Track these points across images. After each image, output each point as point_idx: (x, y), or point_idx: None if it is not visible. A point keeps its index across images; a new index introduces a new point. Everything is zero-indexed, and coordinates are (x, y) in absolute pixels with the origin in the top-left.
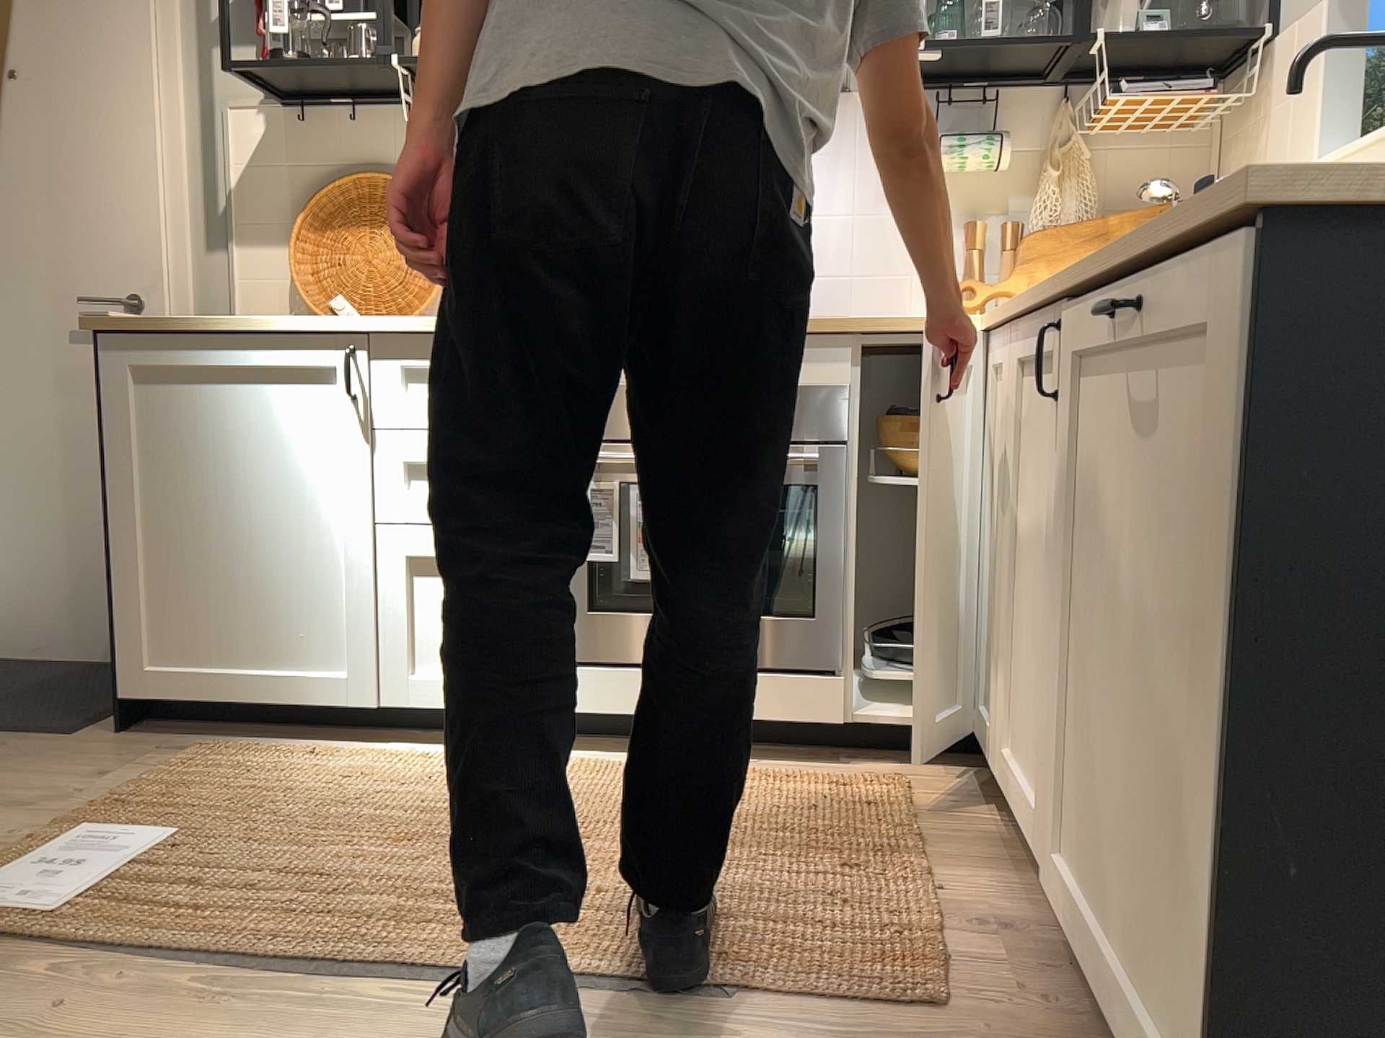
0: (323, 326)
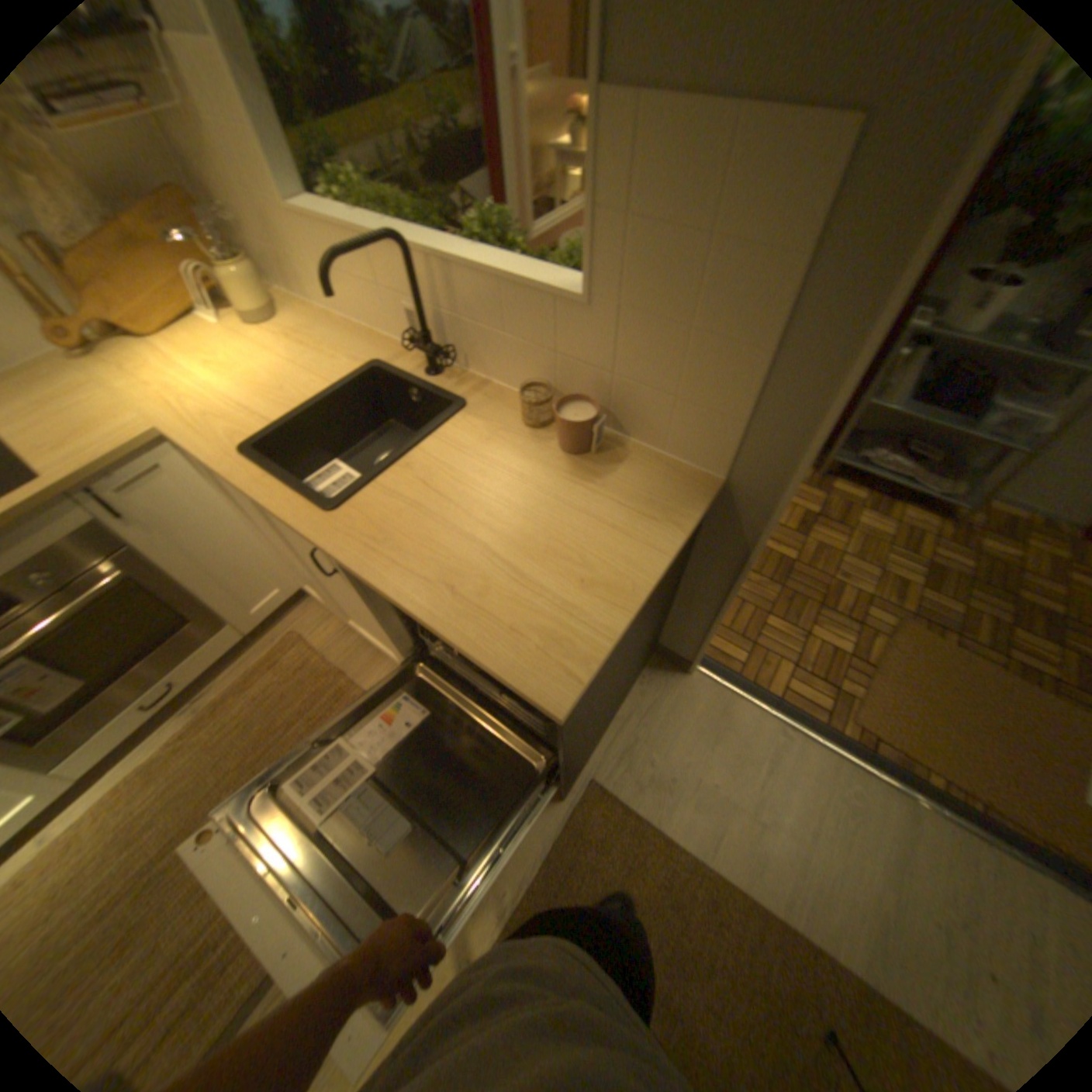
0: None
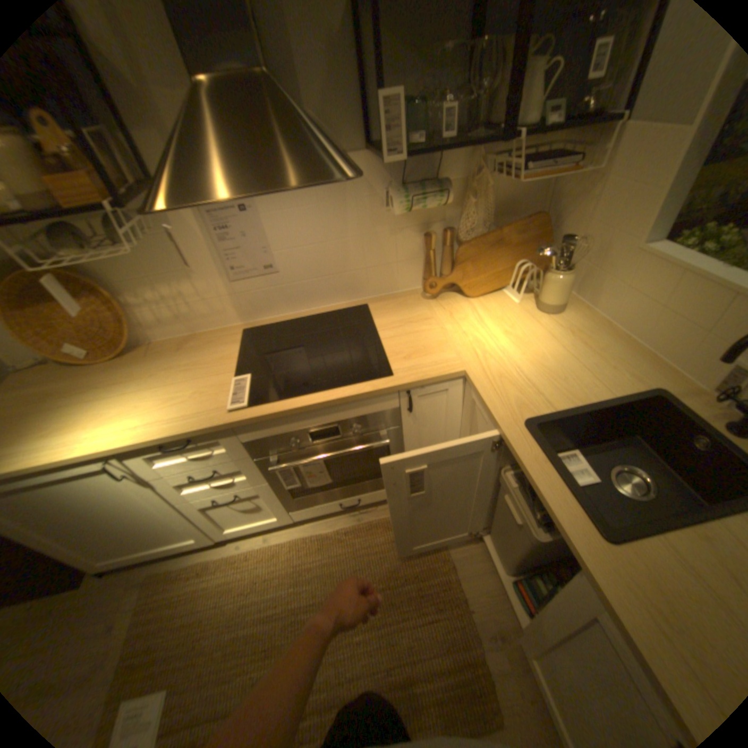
0: (77, 457)
